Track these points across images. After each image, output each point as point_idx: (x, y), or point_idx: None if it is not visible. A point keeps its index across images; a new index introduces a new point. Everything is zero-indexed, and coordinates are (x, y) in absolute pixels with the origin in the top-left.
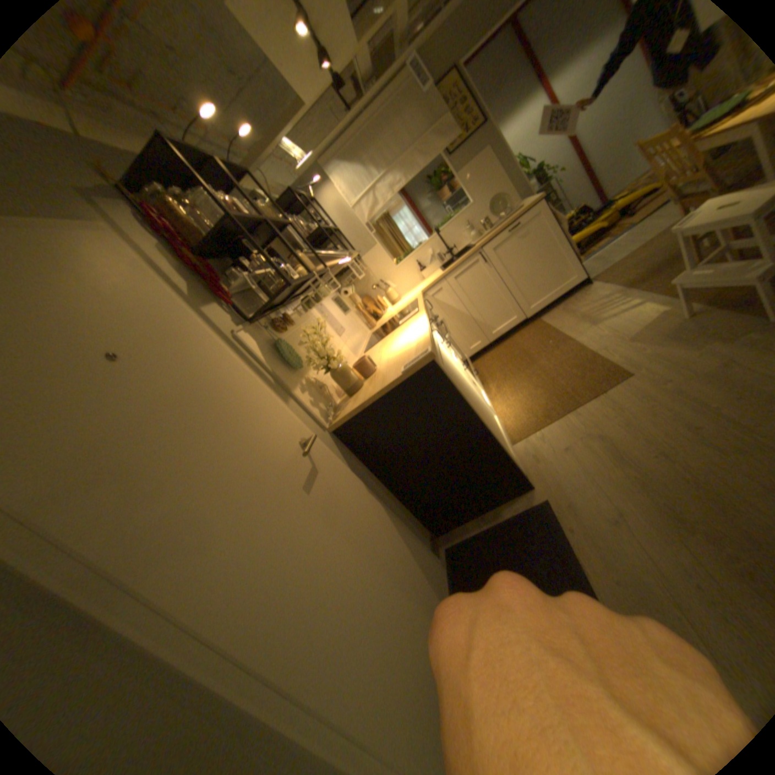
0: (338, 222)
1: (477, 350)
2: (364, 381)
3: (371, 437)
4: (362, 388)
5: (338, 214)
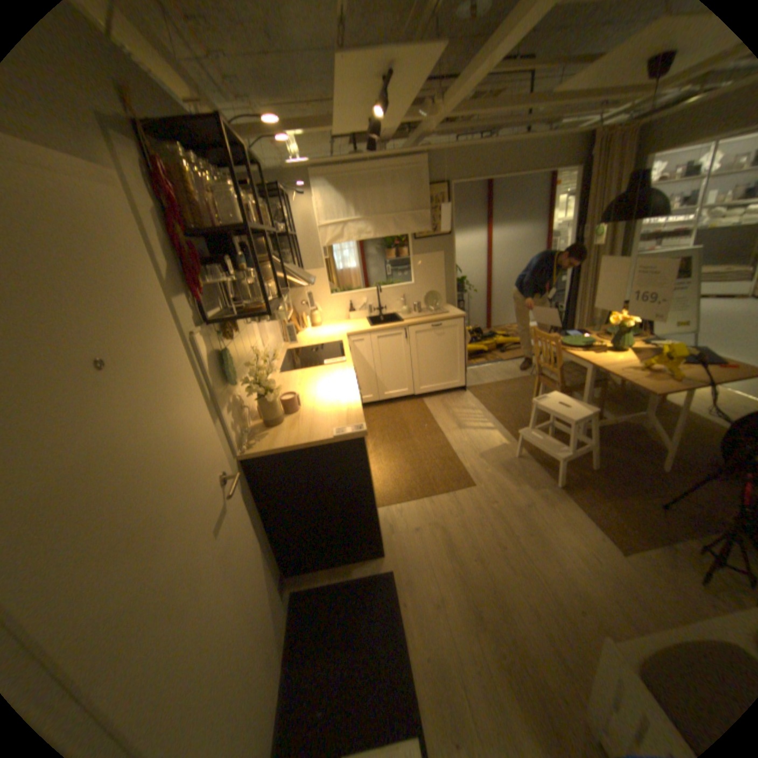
0: (297, 230)
1: (365, 402)
2: (284, 417)
3: (274, 477)
4: (283, 427)
5: (301, 224)
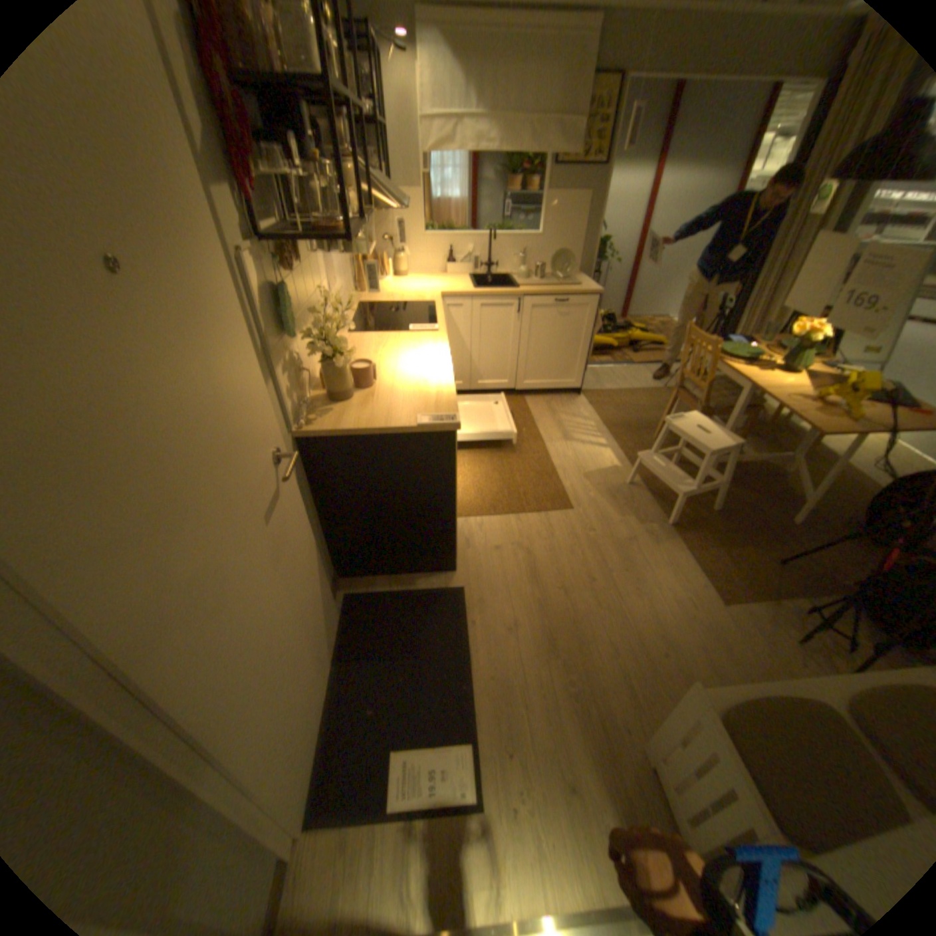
0: (388, 116)
1: None
2: (354, 391)
3: (337, 464)
4: (353, 403)
5: (395, 107)
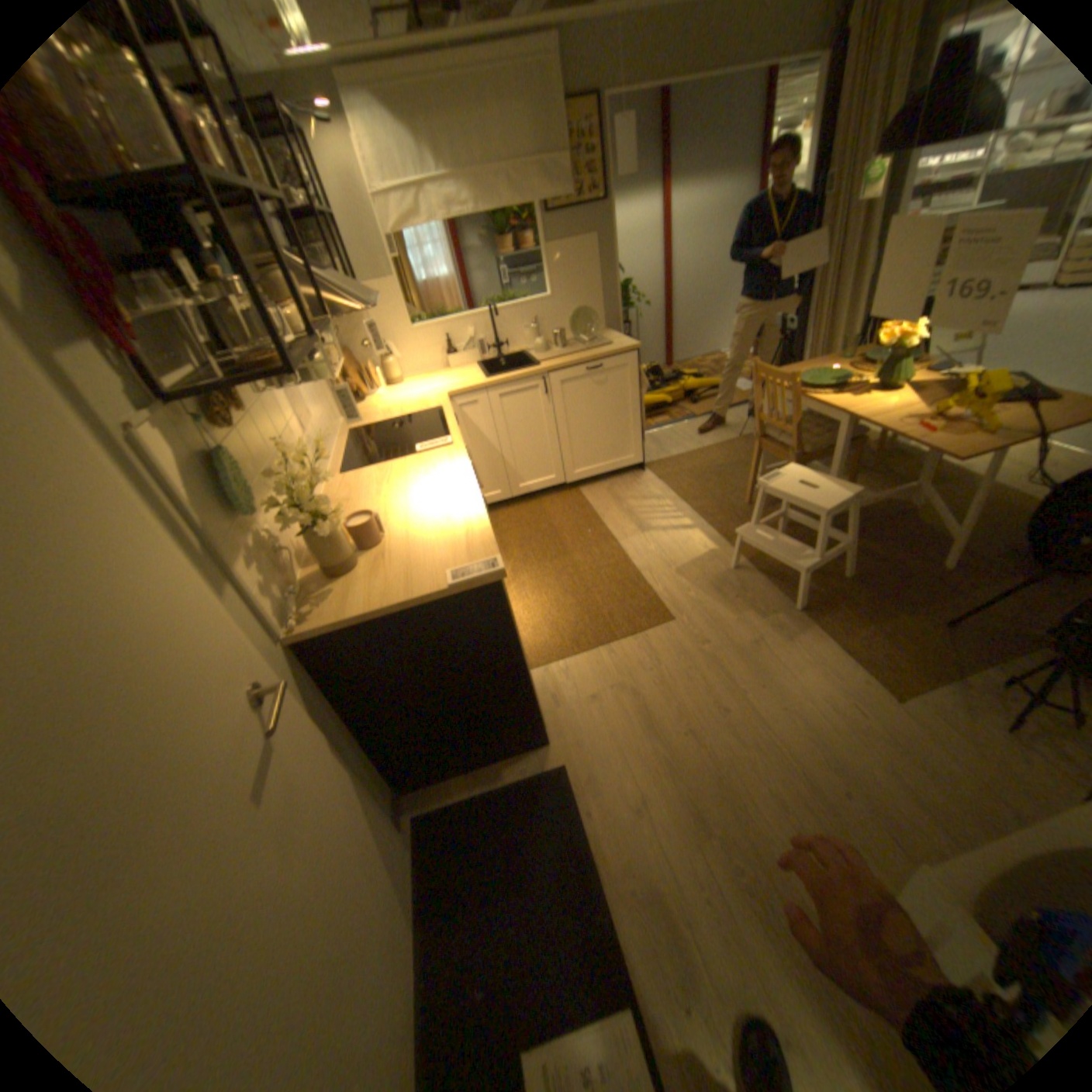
0: (334, 203)
1: (491, 502)
2: (357, 555)
3: (355, 661)
4: (358, 575)
5: (339, 191)
